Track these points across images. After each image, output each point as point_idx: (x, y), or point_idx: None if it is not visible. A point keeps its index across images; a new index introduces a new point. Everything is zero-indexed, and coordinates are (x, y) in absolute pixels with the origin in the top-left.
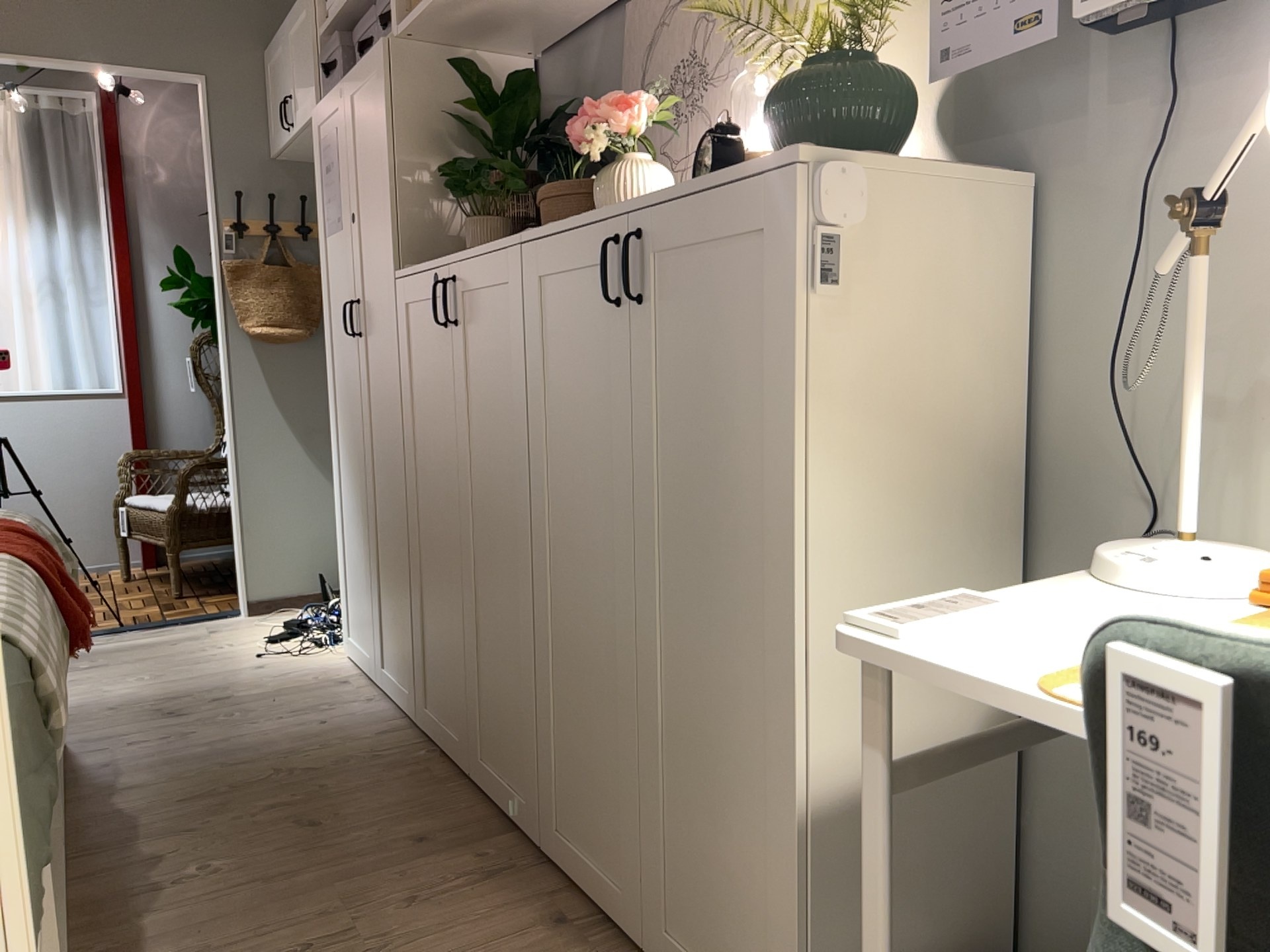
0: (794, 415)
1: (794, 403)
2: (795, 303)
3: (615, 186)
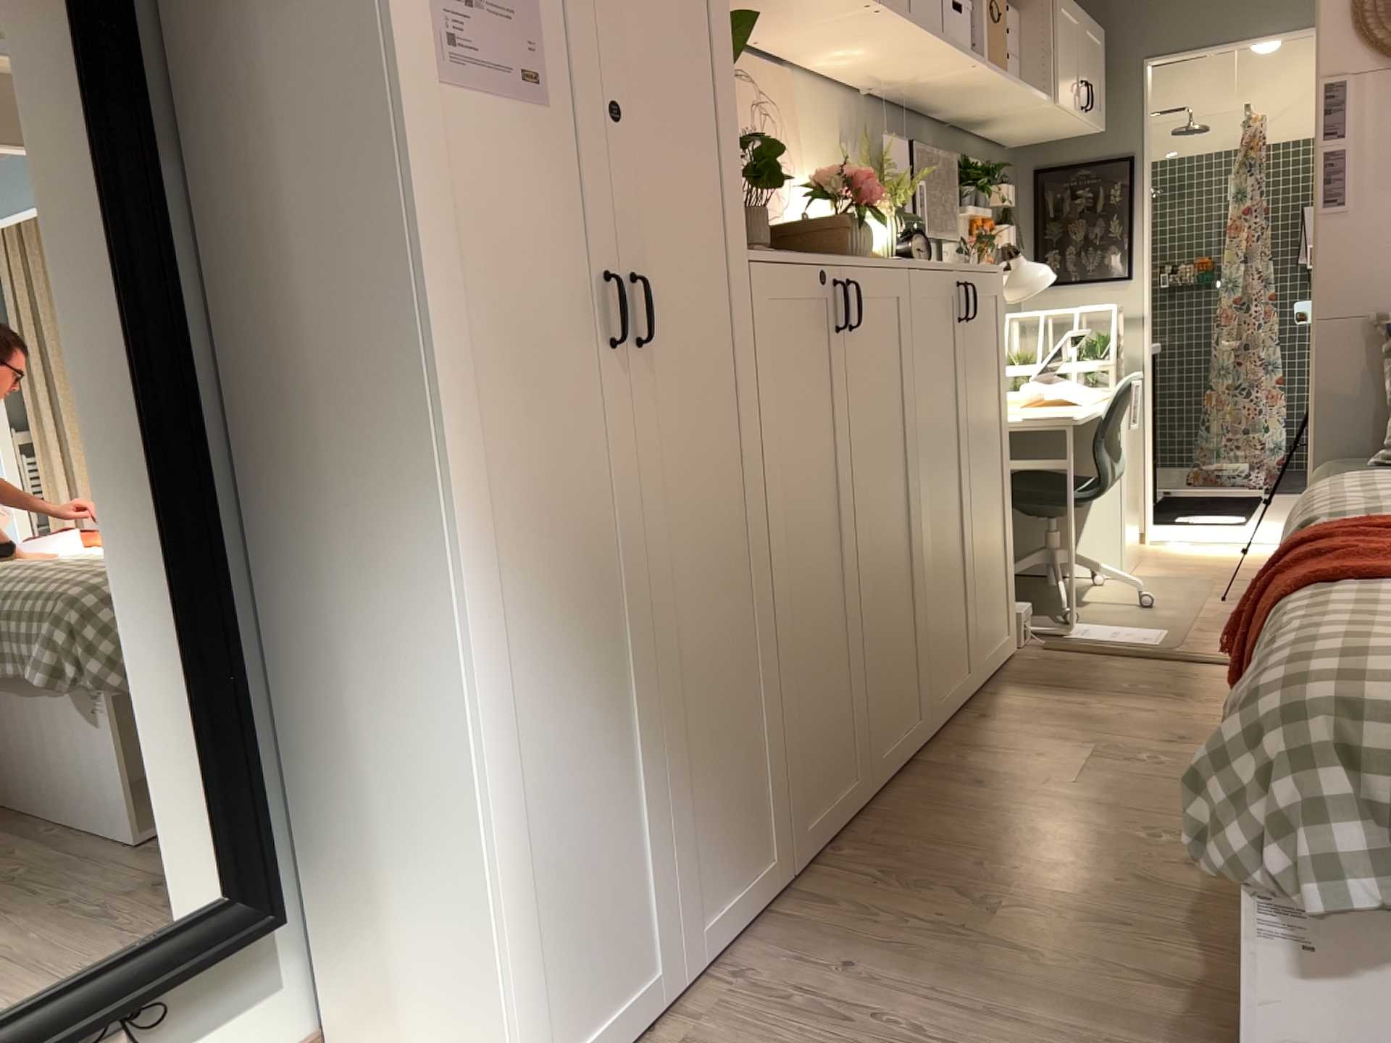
0: (1000, 364)
1: (1000, 360)
2: (999, 321)
3: (868, 235)
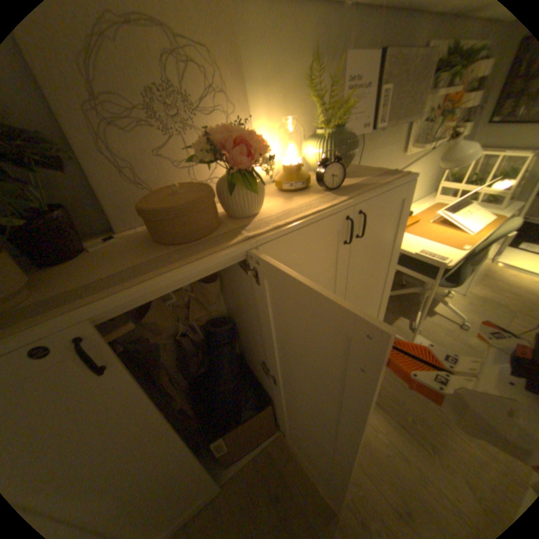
0: (401, 240)
1: (401, 238)
2: (407, 214)
3: (261, 189)
